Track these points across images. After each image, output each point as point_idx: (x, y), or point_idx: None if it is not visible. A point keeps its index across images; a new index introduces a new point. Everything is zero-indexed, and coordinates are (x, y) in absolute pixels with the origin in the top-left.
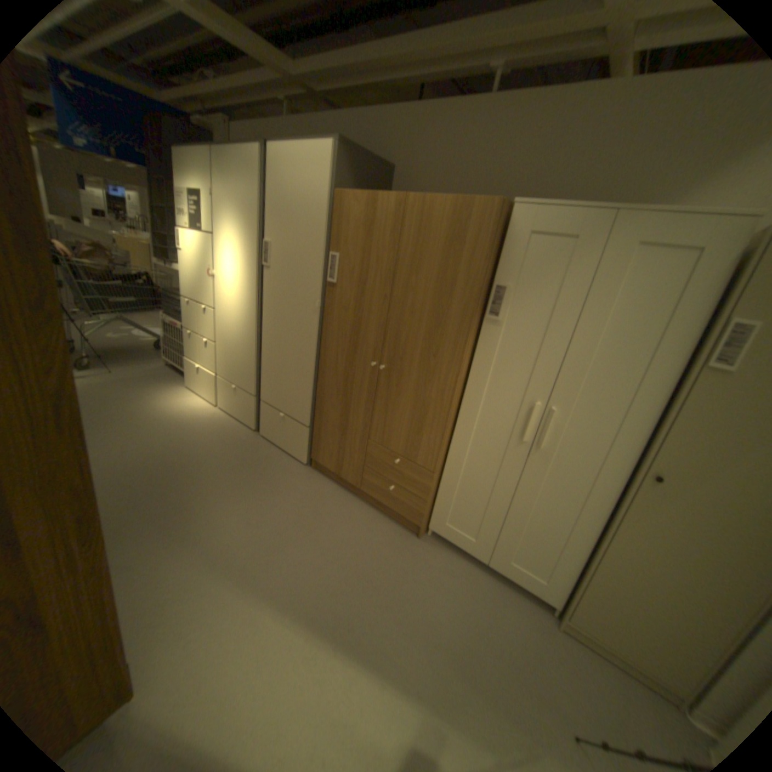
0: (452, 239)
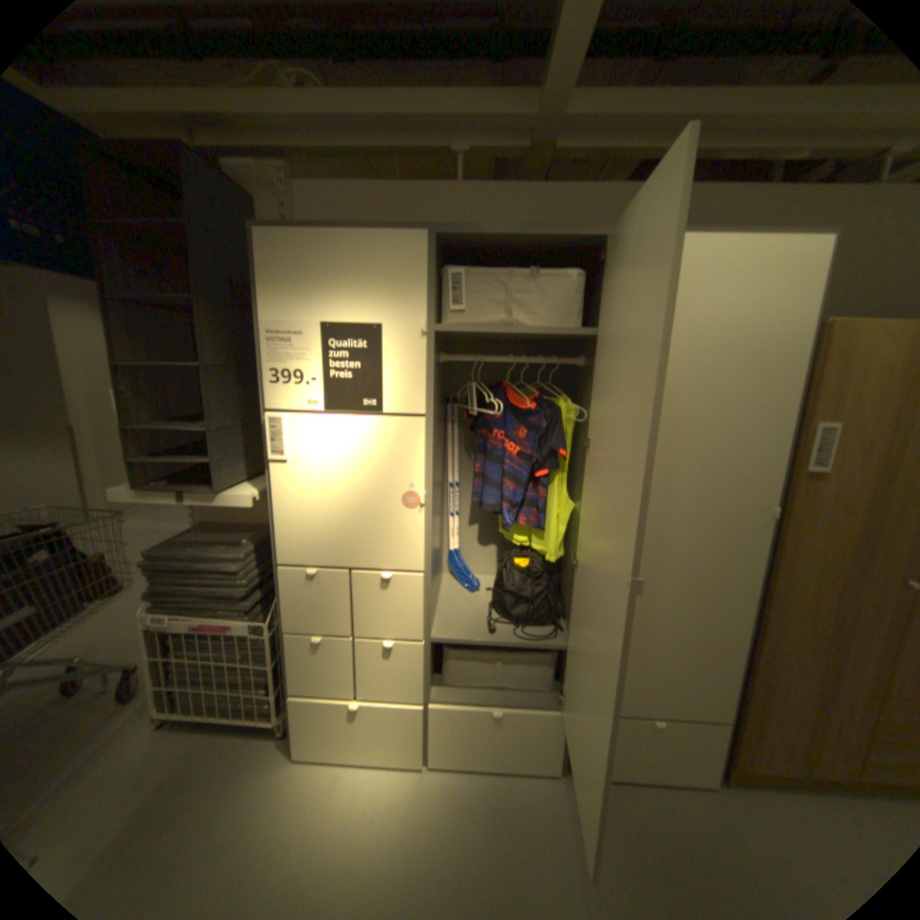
0: None
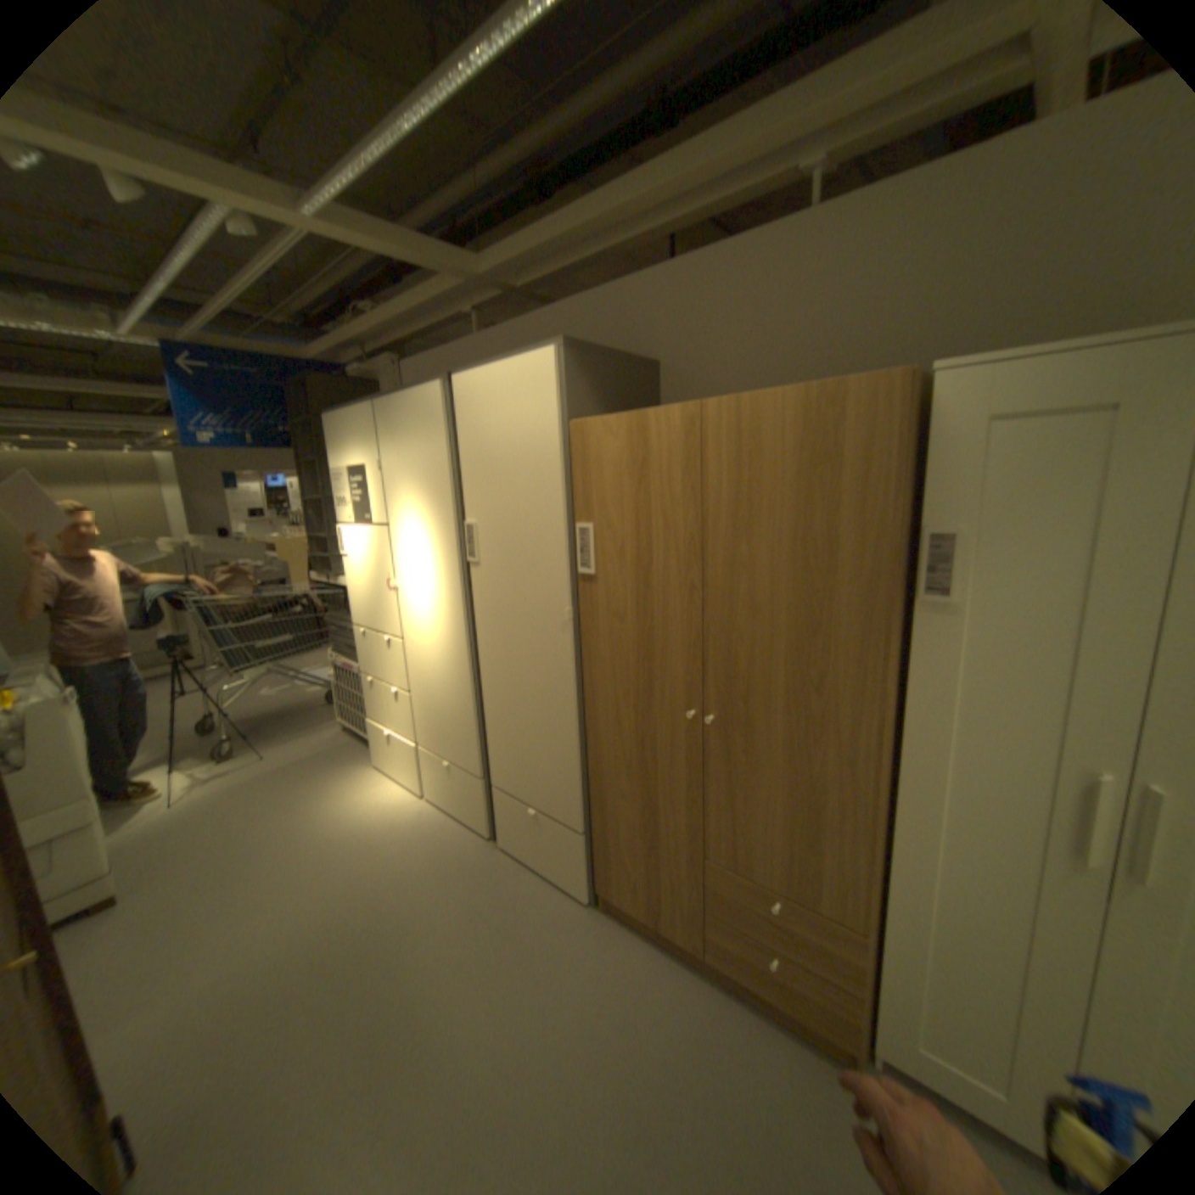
0: (810, 465)
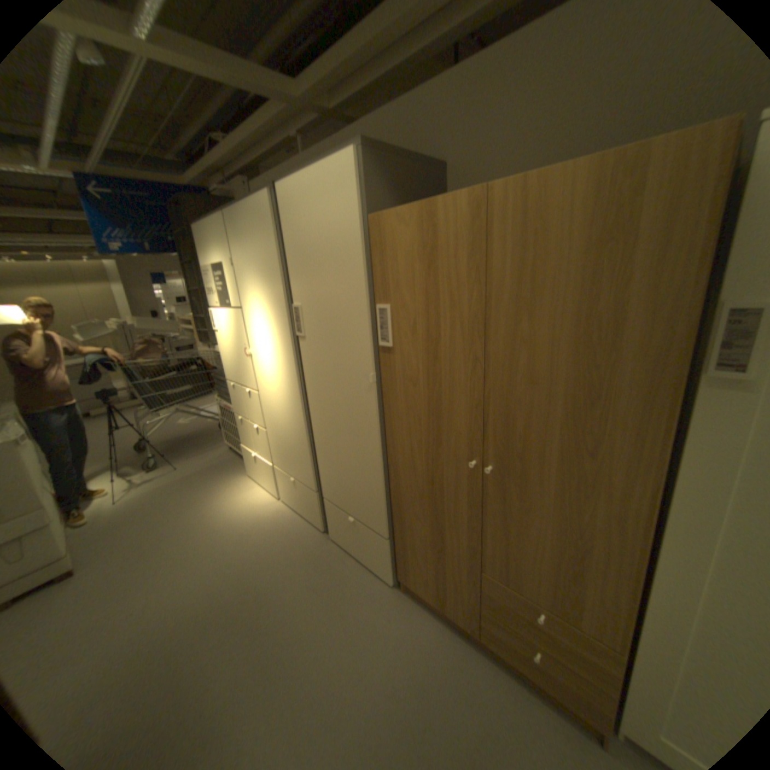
0: (601, 239)
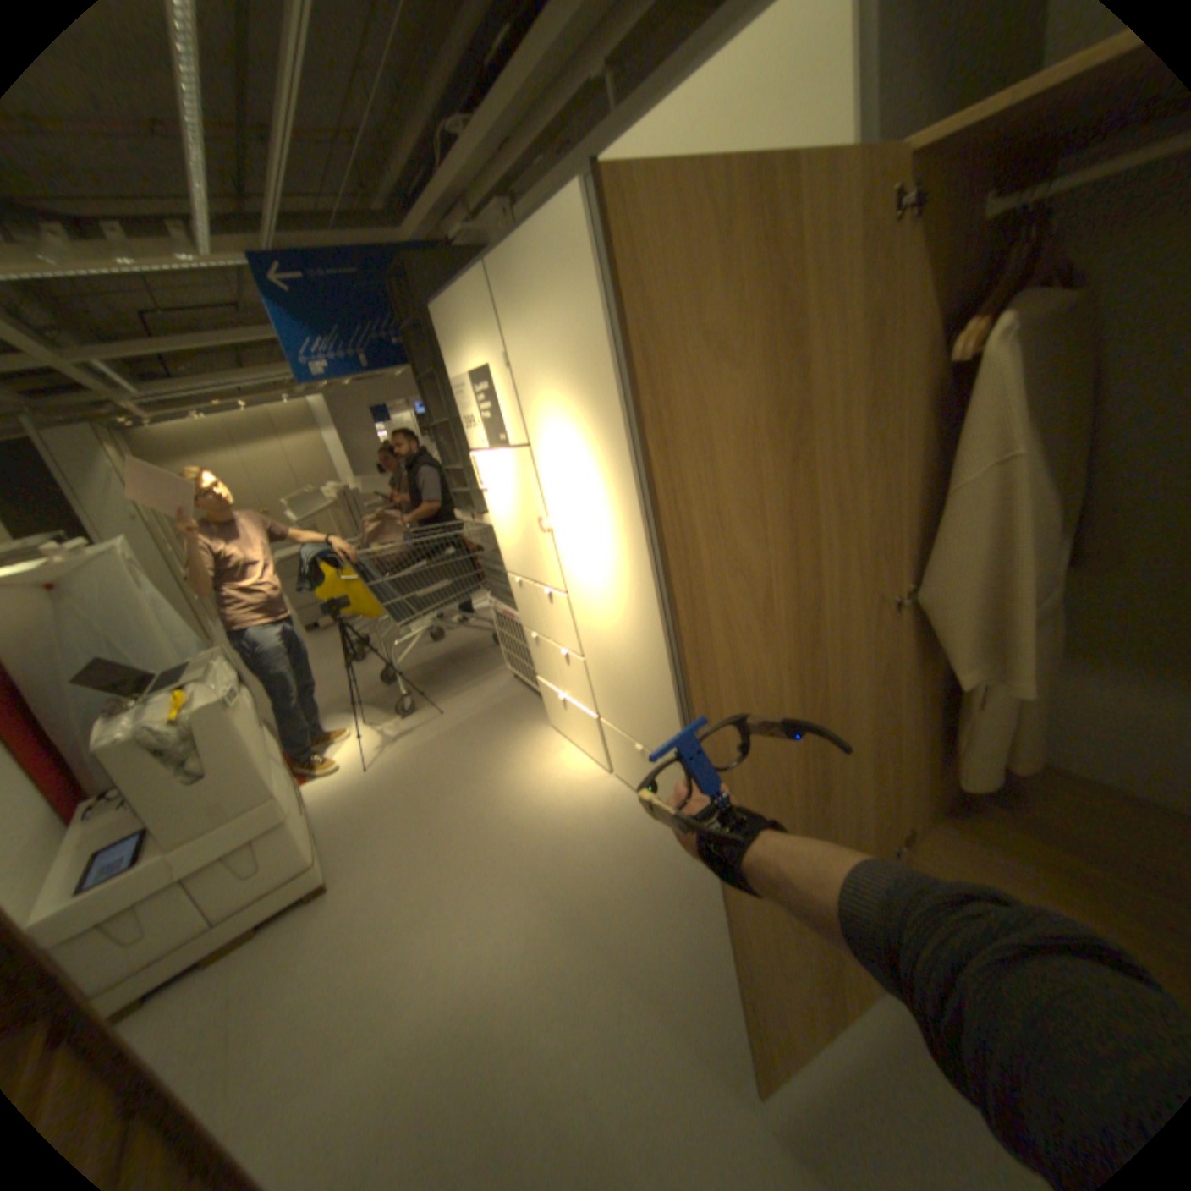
0: None
